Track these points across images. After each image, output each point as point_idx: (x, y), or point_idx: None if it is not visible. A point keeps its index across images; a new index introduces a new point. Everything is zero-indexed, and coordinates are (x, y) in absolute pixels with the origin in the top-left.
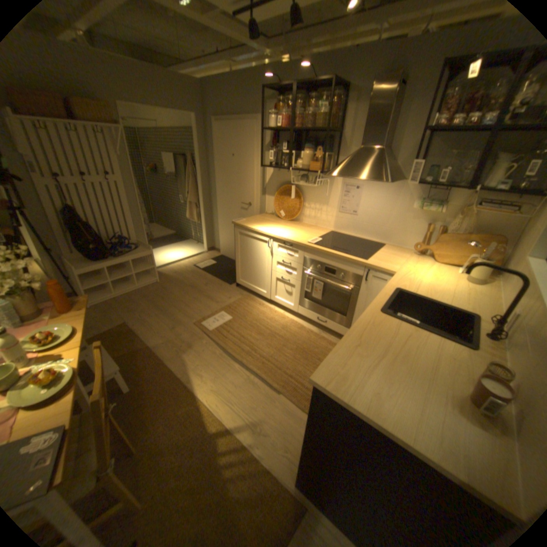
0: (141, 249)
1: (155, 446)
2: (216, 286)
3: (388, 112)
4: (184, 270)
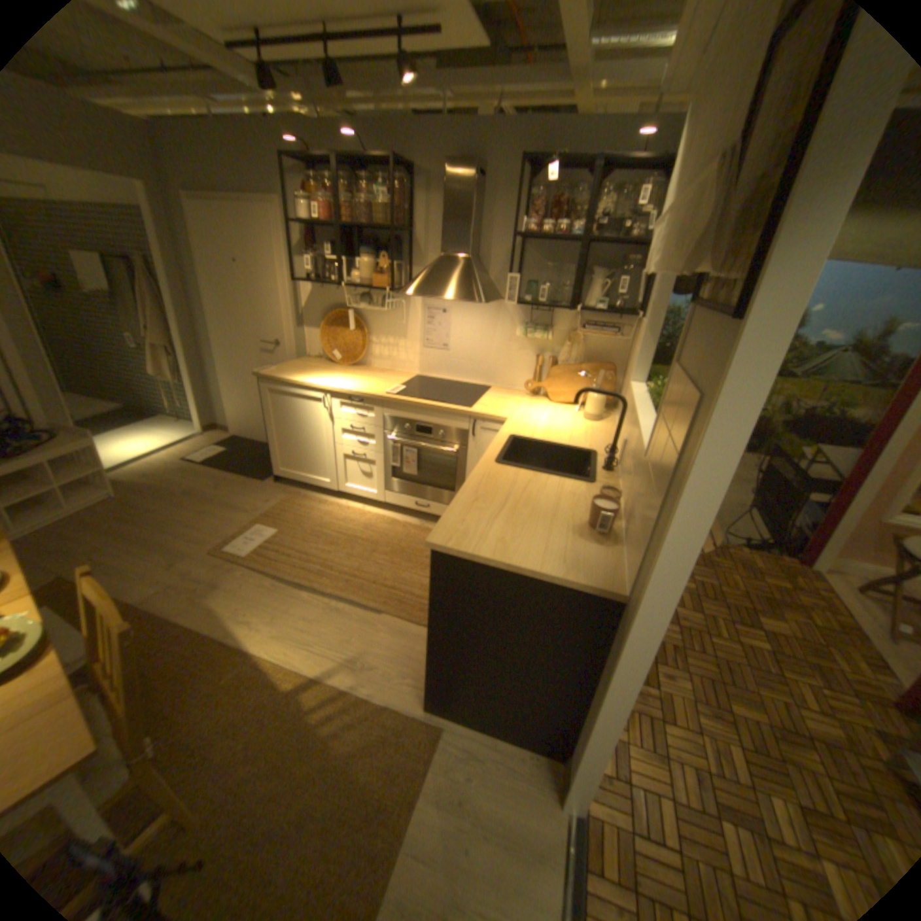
0: (63, 438)
1: (192, 738)
2: (234, 486)
3: (468, 209)
4: (162, 469)
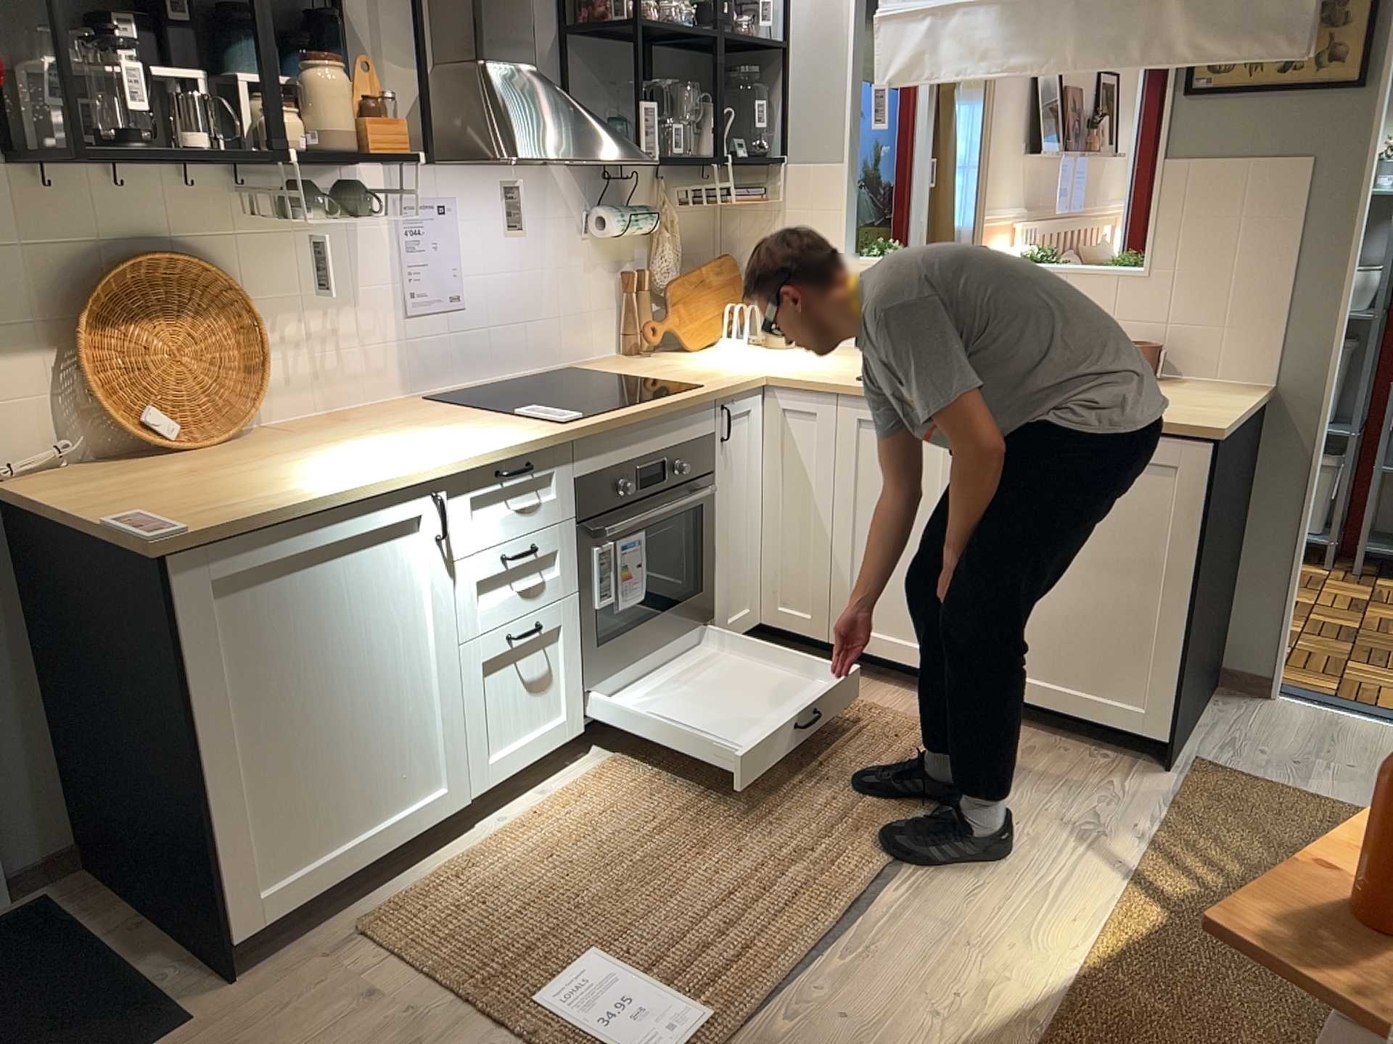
0: None
1: (1305, 1035)
2: None
3: None
4: None
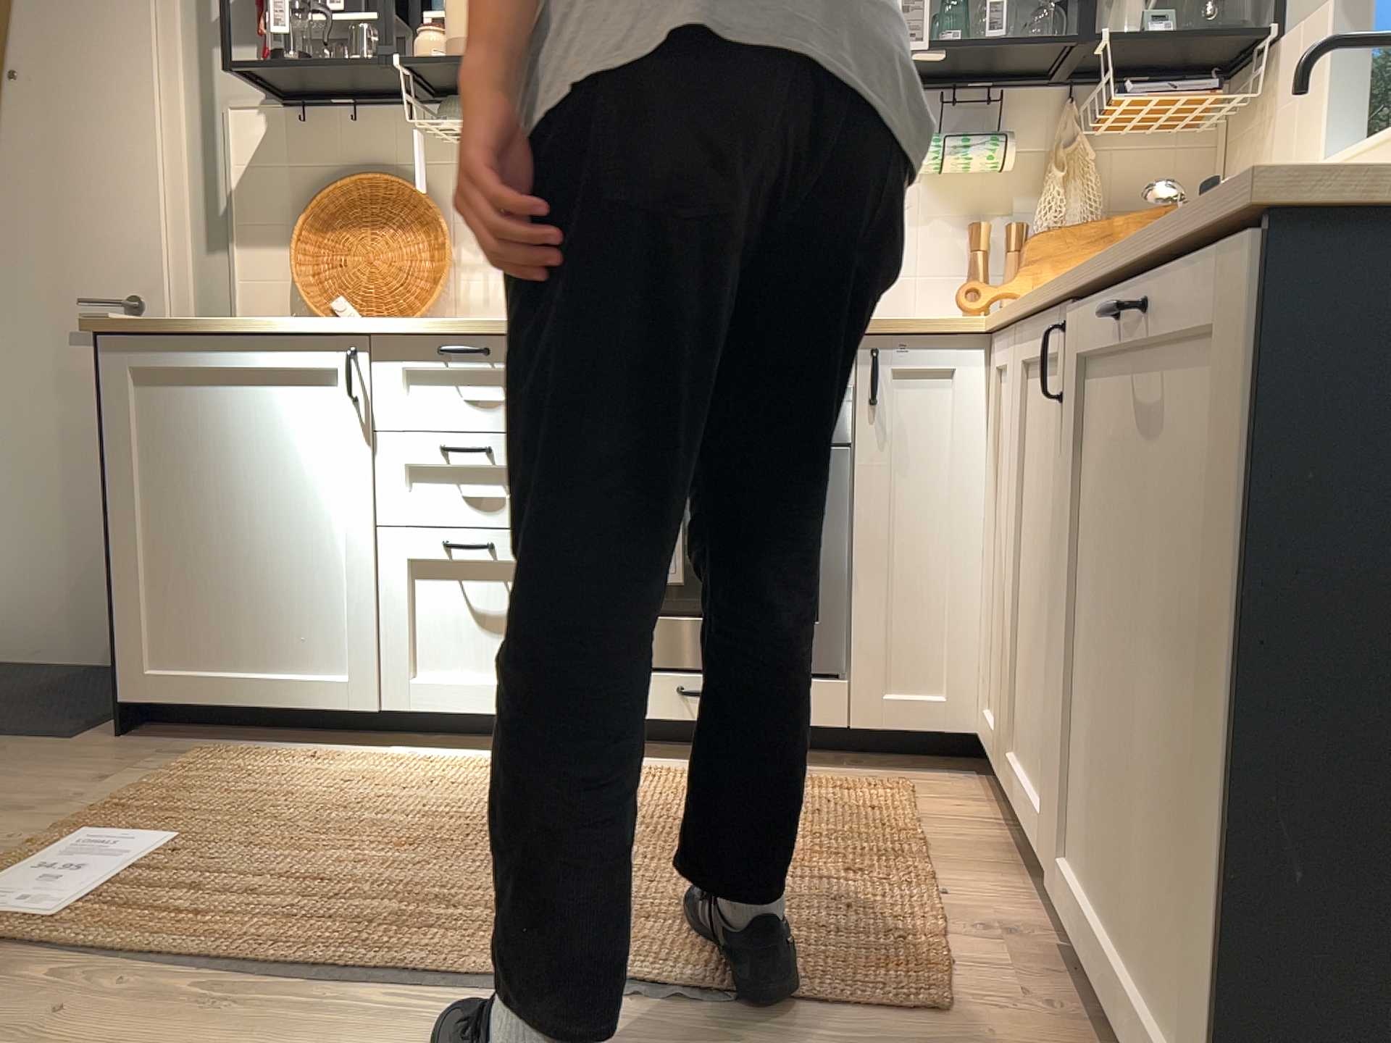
0: None
1: None
2: None
3: None
4: None
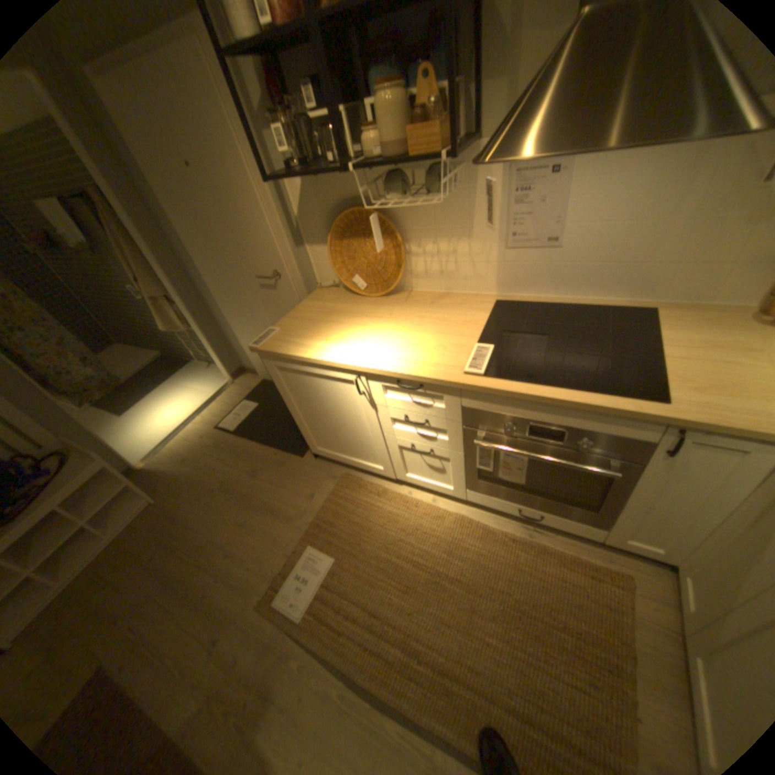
0: (73, 464)
1: None
2: (273, 470)
3: None
4: (198, 447)
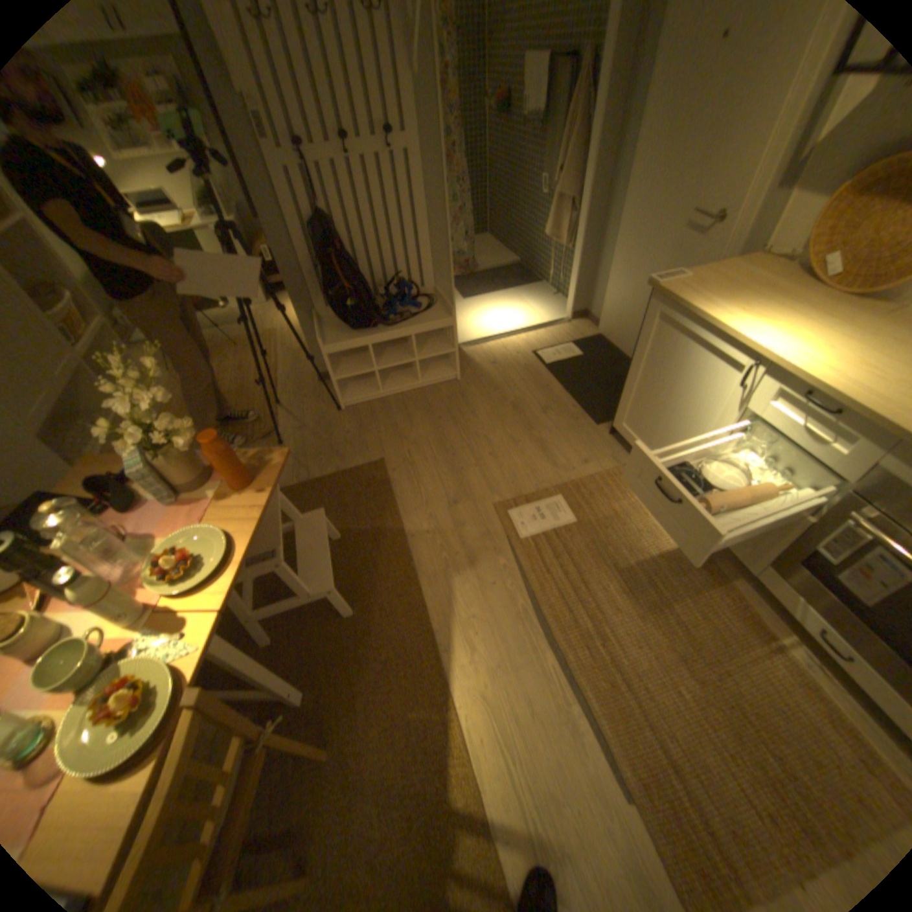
0: (436, 311)
1: (358, 767)
2: (564, 418)
3: None
4: (511, 360)
